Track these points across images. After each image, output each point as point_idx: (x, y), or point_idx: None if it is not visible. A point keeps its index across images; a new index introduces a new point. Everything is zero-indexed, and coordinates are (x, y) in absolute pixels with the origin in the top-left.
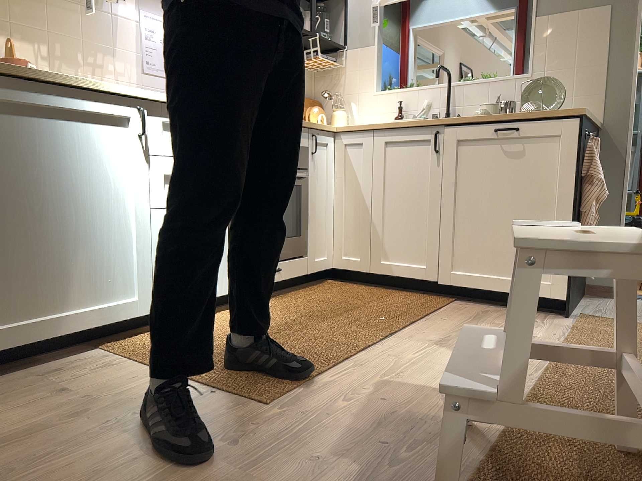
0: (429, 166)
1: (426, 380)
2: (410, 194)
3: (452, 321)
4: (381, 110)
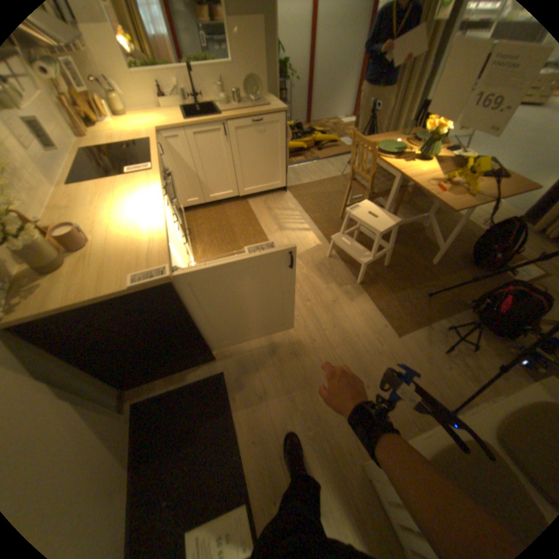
0: (223, 143)
1: (302, 247)
2: (216, 160)
3: (268, 215)
4: (141, 87)
